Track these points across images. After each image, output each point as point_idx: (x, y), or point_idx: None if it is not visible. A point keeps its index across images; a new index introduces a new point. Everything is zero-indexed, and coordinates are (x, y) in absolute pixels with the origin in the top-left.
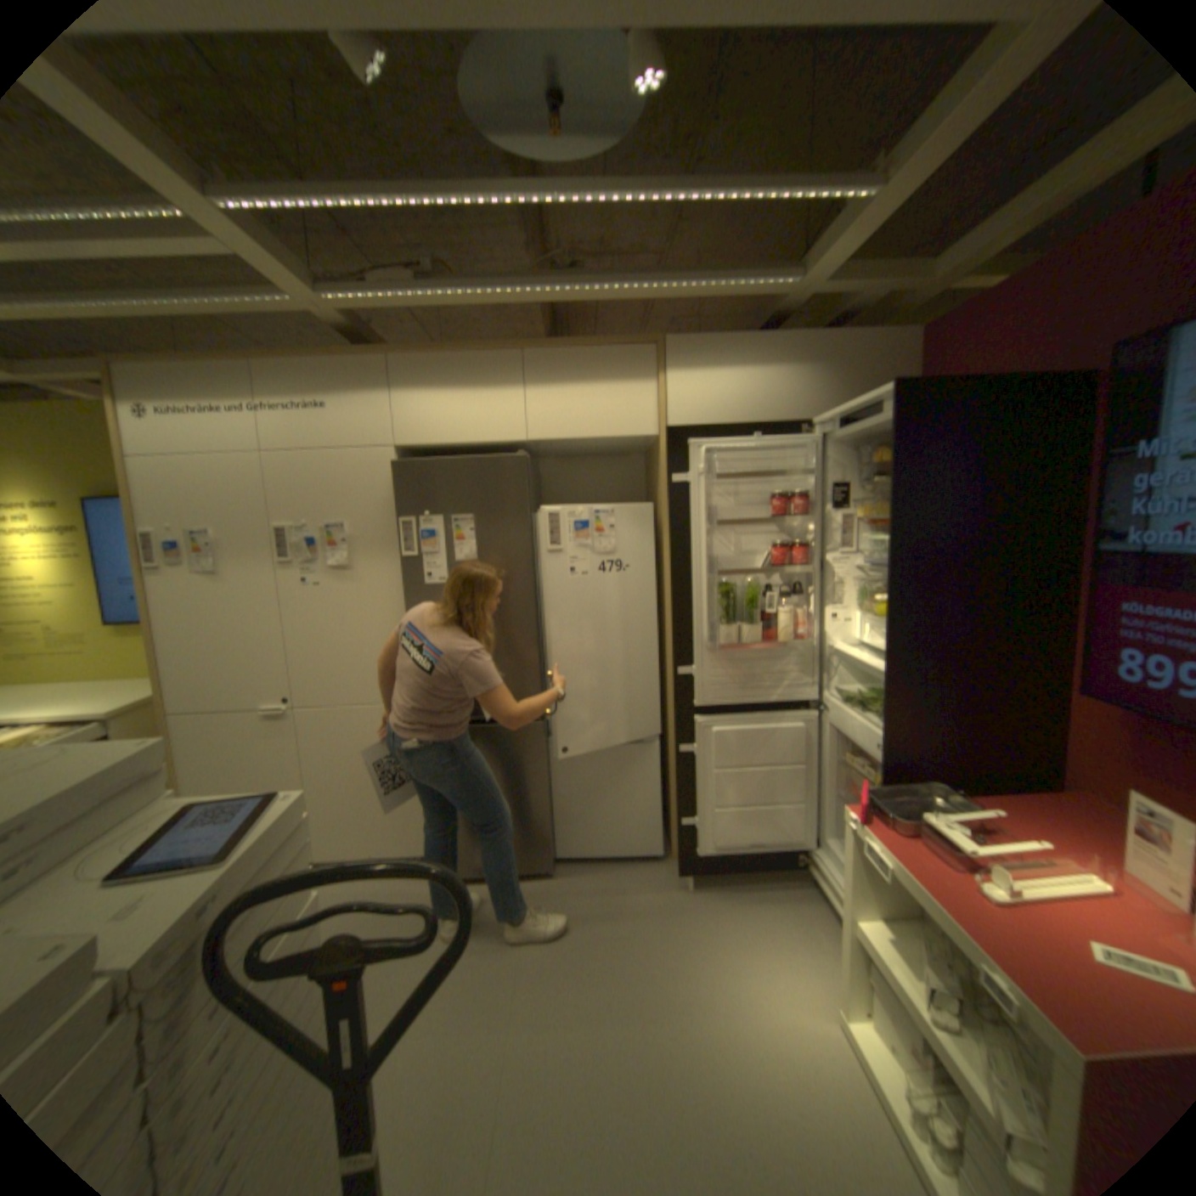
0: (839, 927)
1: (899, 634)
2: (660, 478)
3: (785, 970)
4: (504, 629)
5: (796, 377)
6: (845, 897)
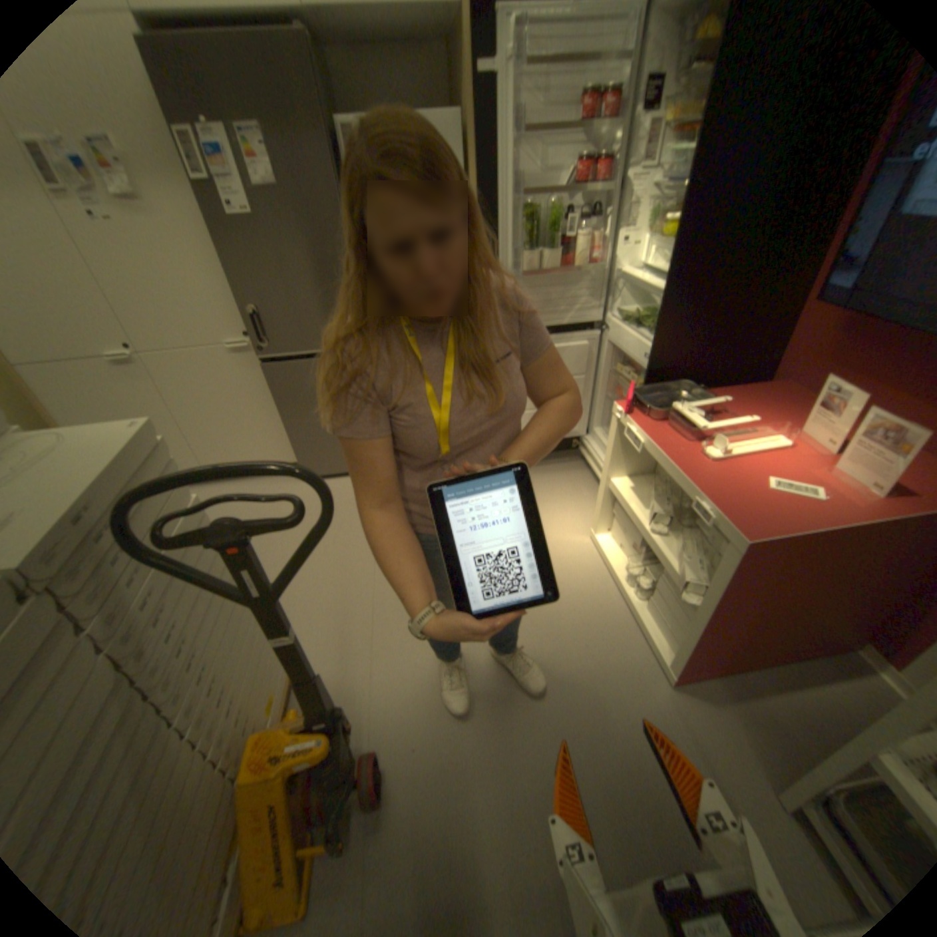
0: (595, 482)
1: (683, 250)
2: (464, 73)
3: (558, 510)
4: (321, 265)
5: None
6: (602, 464)
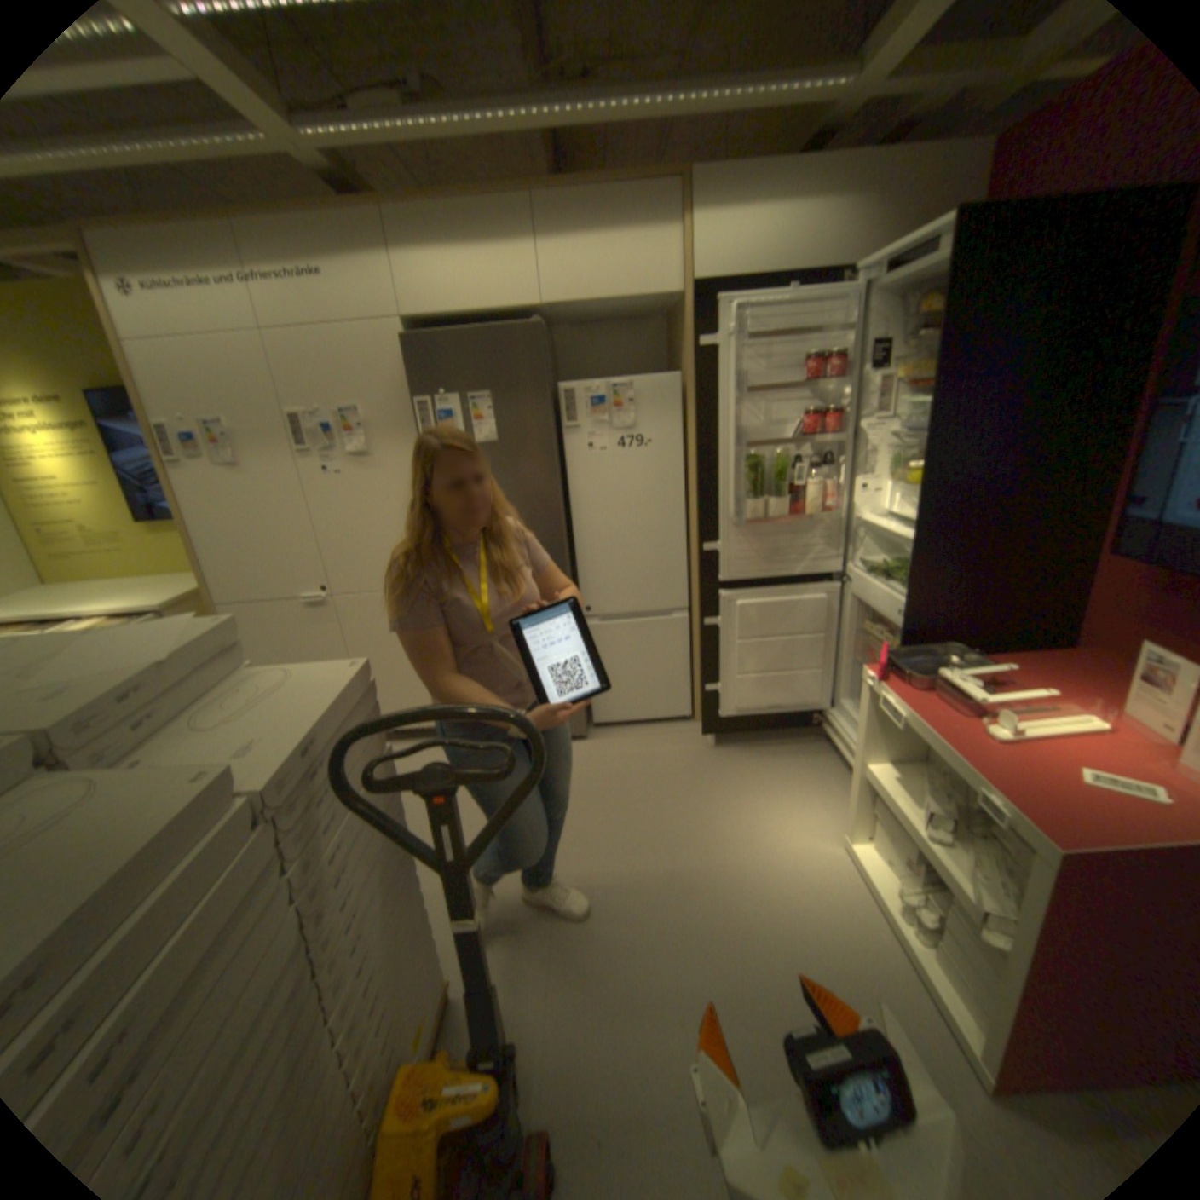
0: (848, 773)
1: (932, 500)
2: (686, 343)
3: (798, 807)
4: (530, 512)
5: (841, 212)
6: (856, 748)
